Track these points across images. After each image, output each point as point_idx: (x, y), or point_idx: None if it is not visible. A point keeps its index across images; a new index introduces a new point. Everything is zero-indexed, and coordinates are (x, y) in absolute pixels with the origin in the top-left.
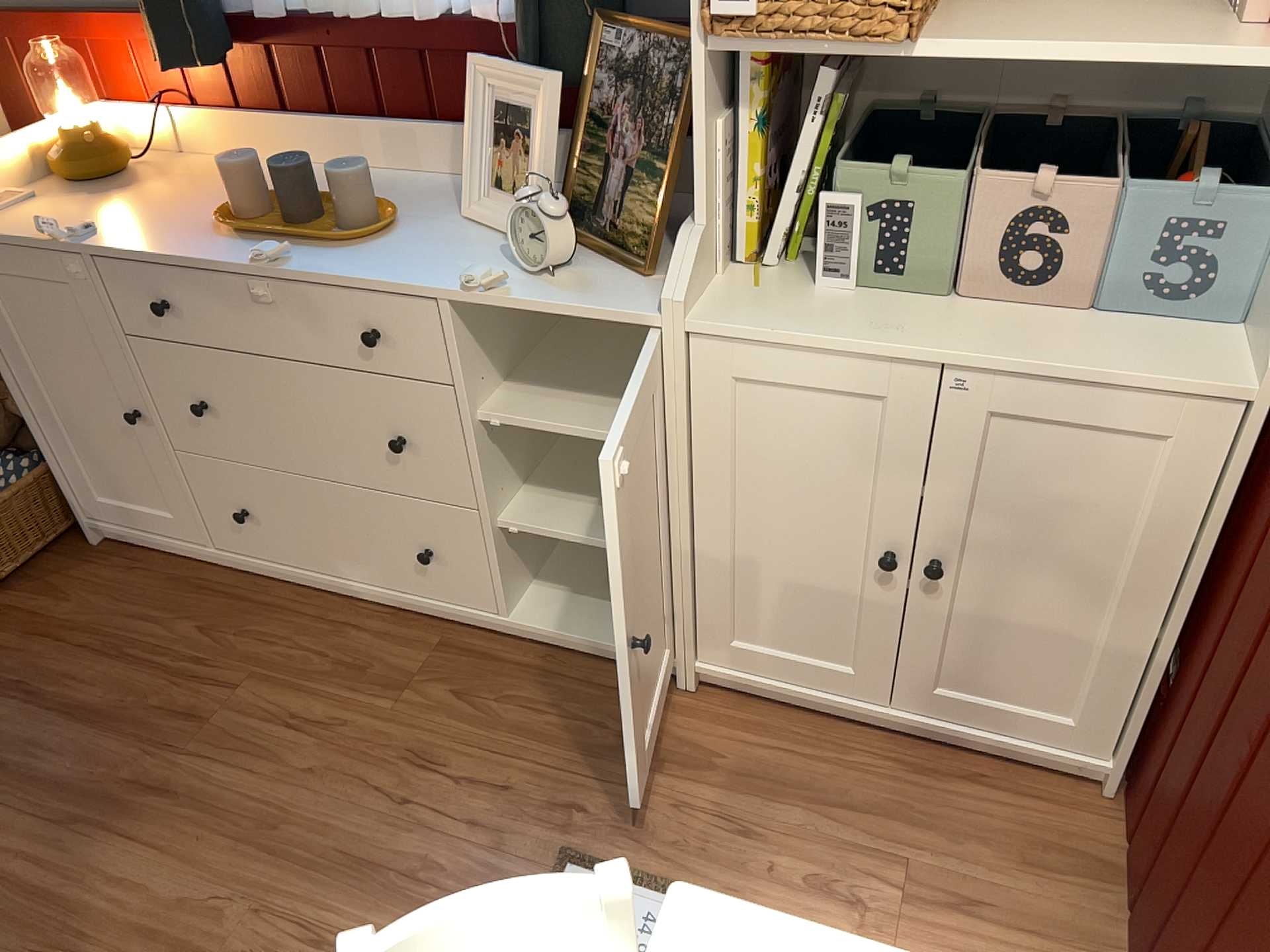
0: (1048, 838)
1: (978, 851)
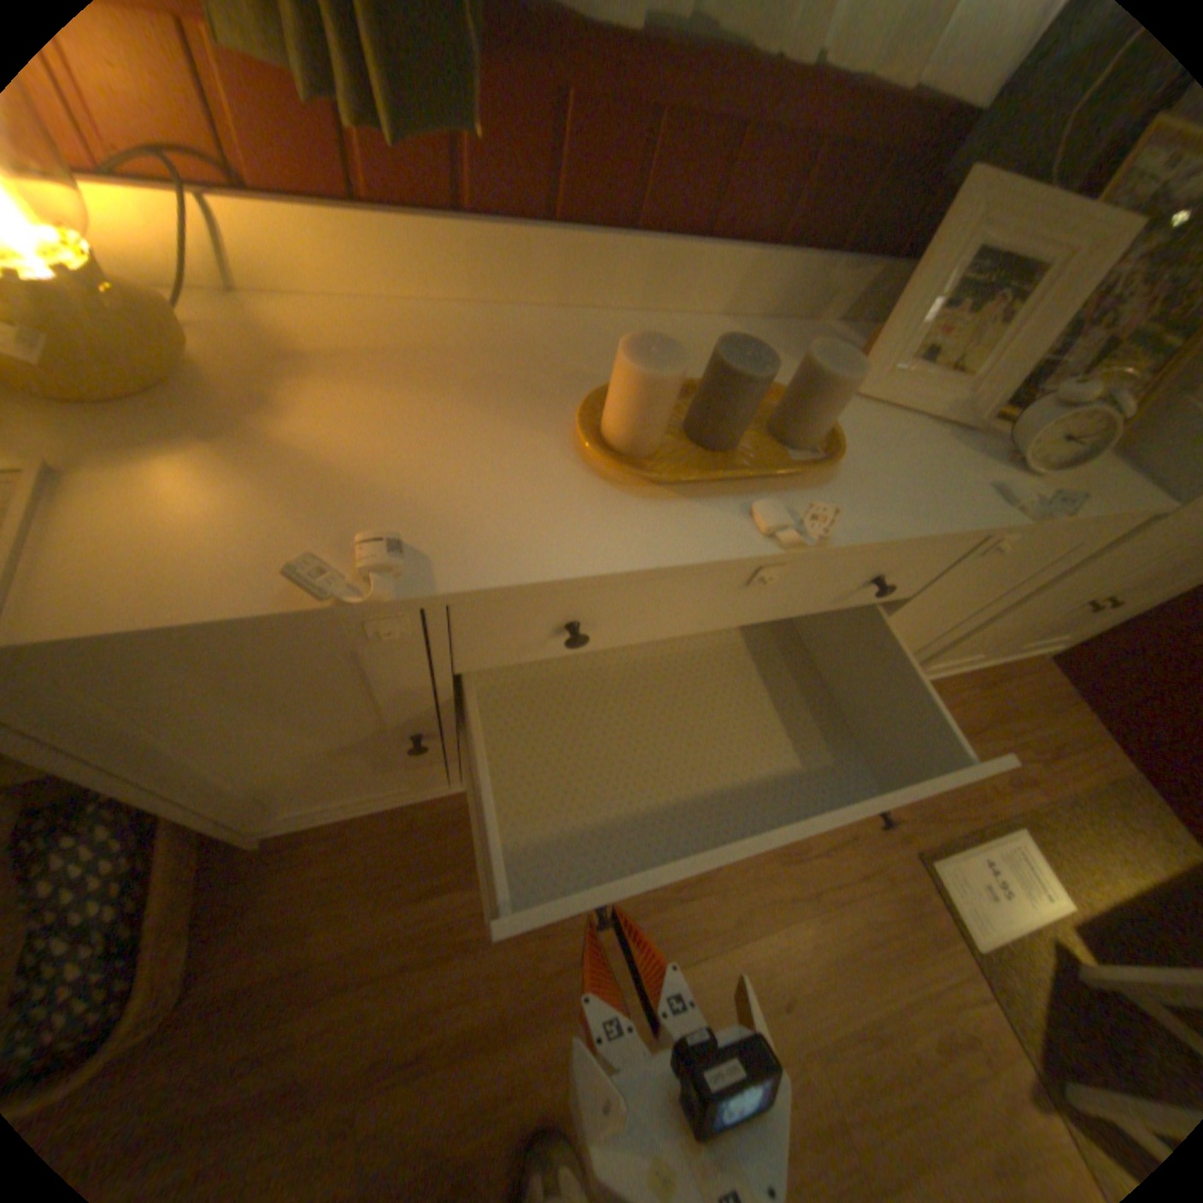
0: (1053, 699)
1: (1043, 723)
